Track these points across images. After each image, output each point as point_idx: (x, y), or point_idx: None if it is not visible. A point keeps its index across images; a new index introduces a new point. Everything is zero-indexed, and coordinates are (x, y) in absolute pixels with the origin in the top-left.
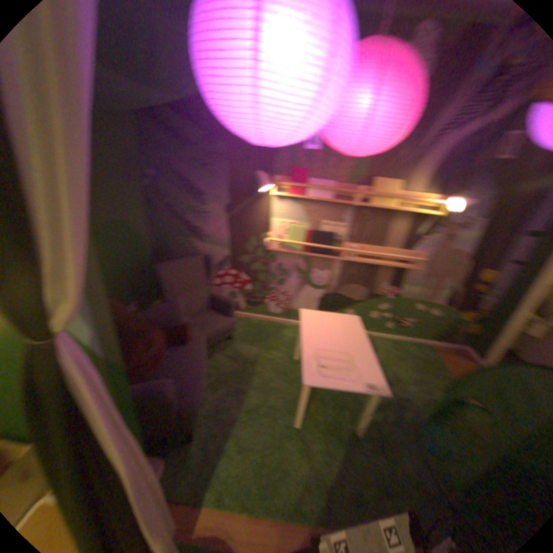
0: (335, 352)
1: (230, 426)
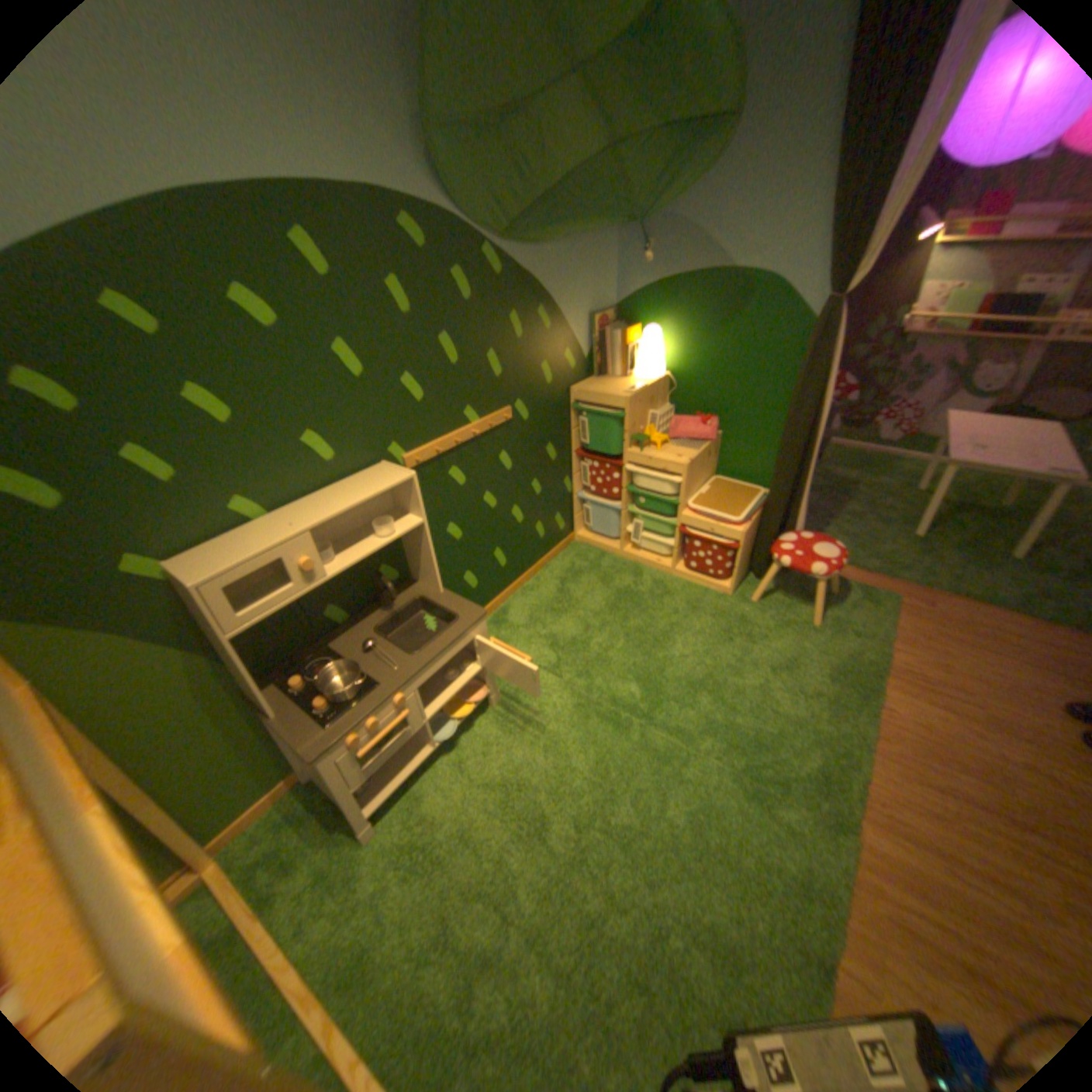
0: (1003, 441)
1: (828, 520)
